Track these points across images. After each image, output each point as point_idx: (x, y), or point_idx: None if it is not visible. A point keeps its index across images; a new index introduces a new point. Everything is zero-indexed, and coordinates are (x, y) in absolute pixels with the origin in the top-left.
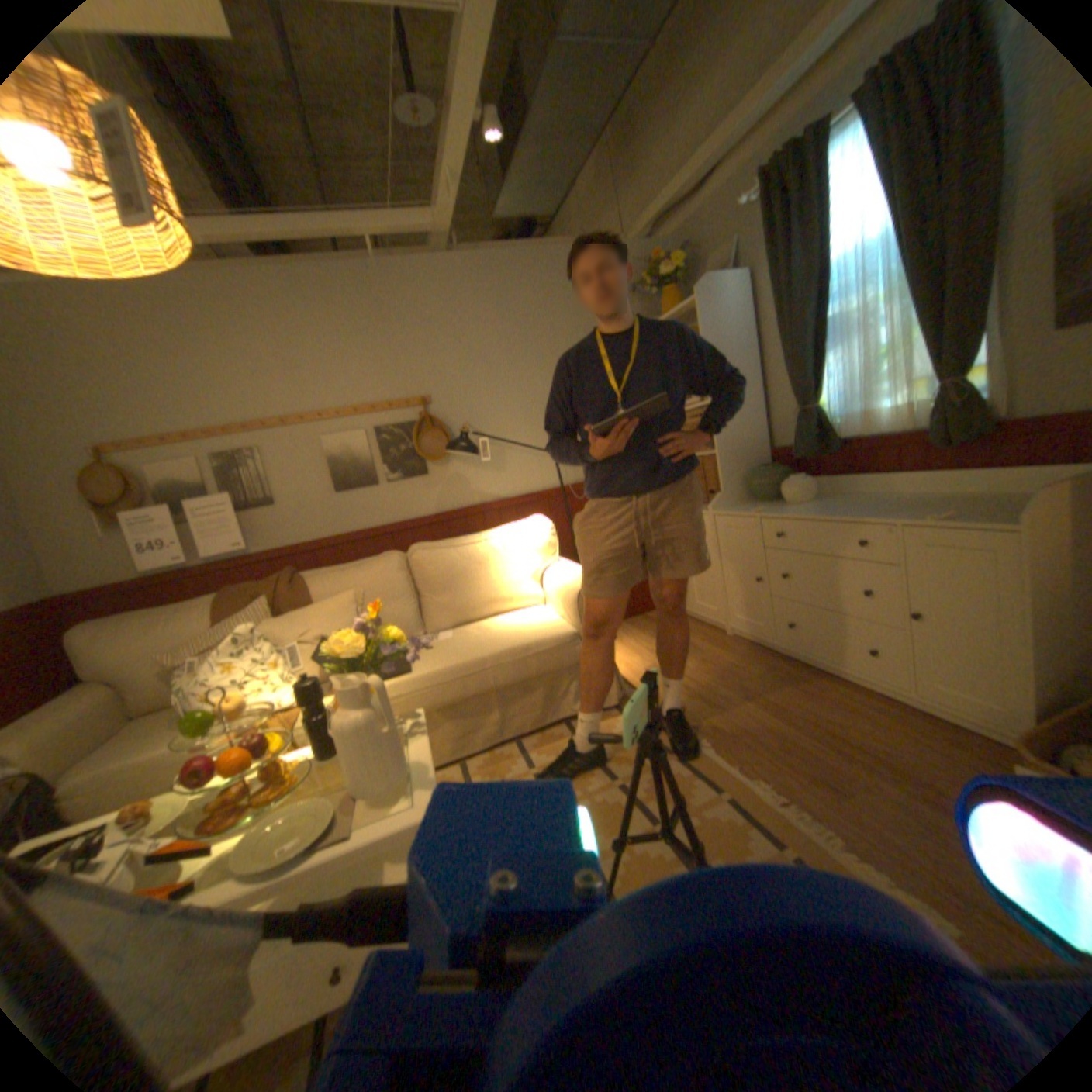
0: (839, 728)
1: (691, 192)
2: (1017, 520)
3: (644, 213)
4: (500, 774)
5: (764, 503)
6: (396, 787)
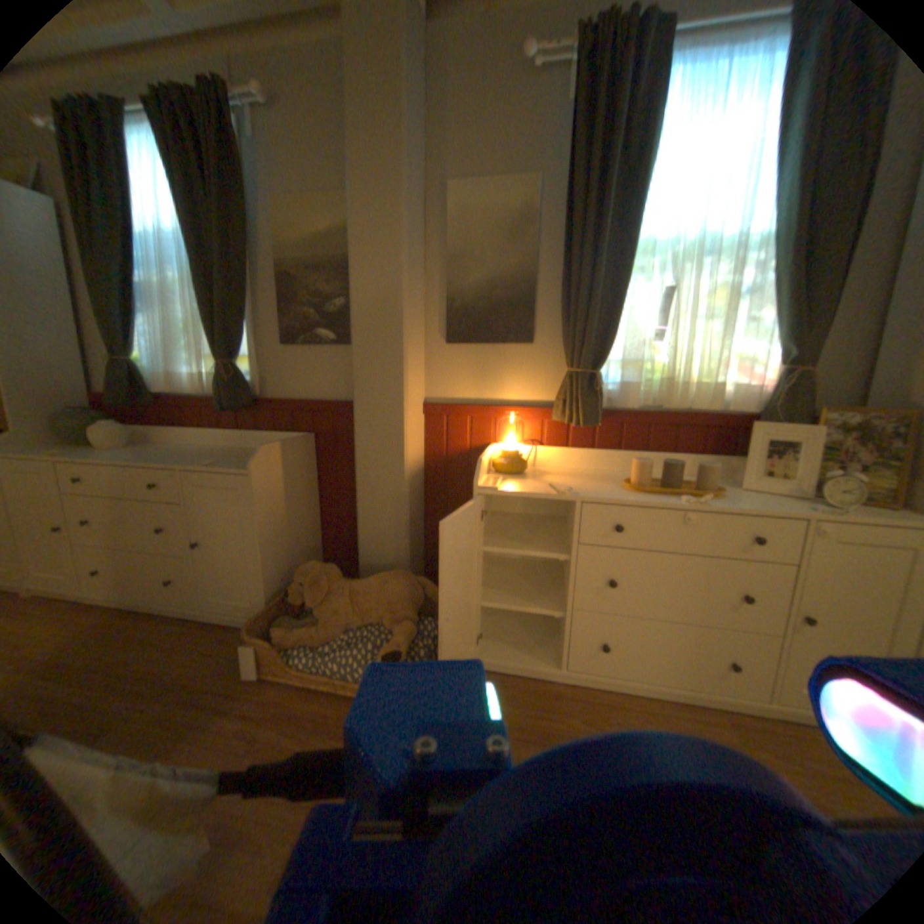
0: (124, 666)
1: None
2: (251, 468)
3: None
4: None
5: (72, 449)
6: None
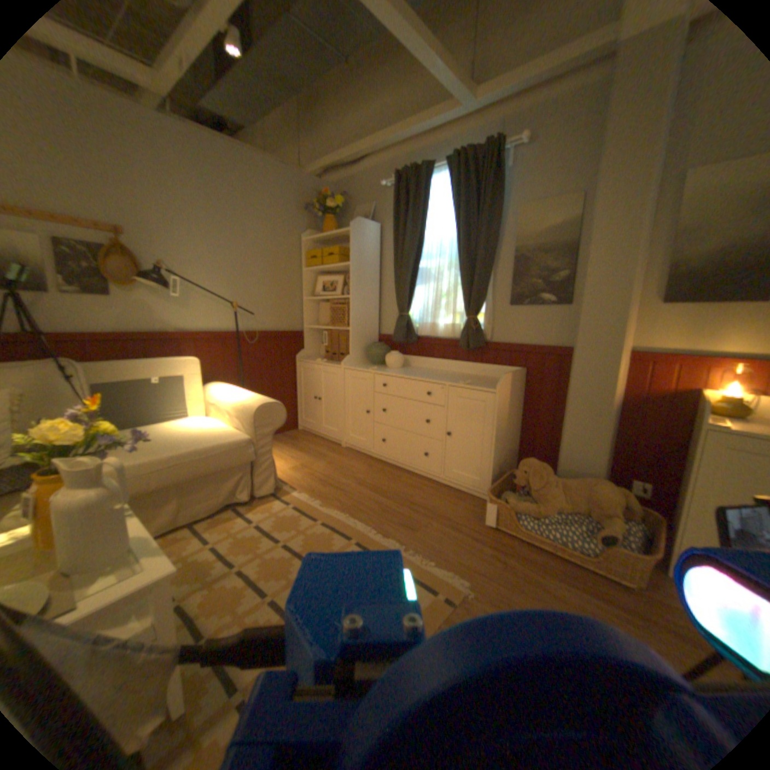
0: (407, 496)
1: (349, 163)
2: (493, 388)
3: (317, 161)
4: (175, 554)
5: (373, 366)
6: (116, 560)
